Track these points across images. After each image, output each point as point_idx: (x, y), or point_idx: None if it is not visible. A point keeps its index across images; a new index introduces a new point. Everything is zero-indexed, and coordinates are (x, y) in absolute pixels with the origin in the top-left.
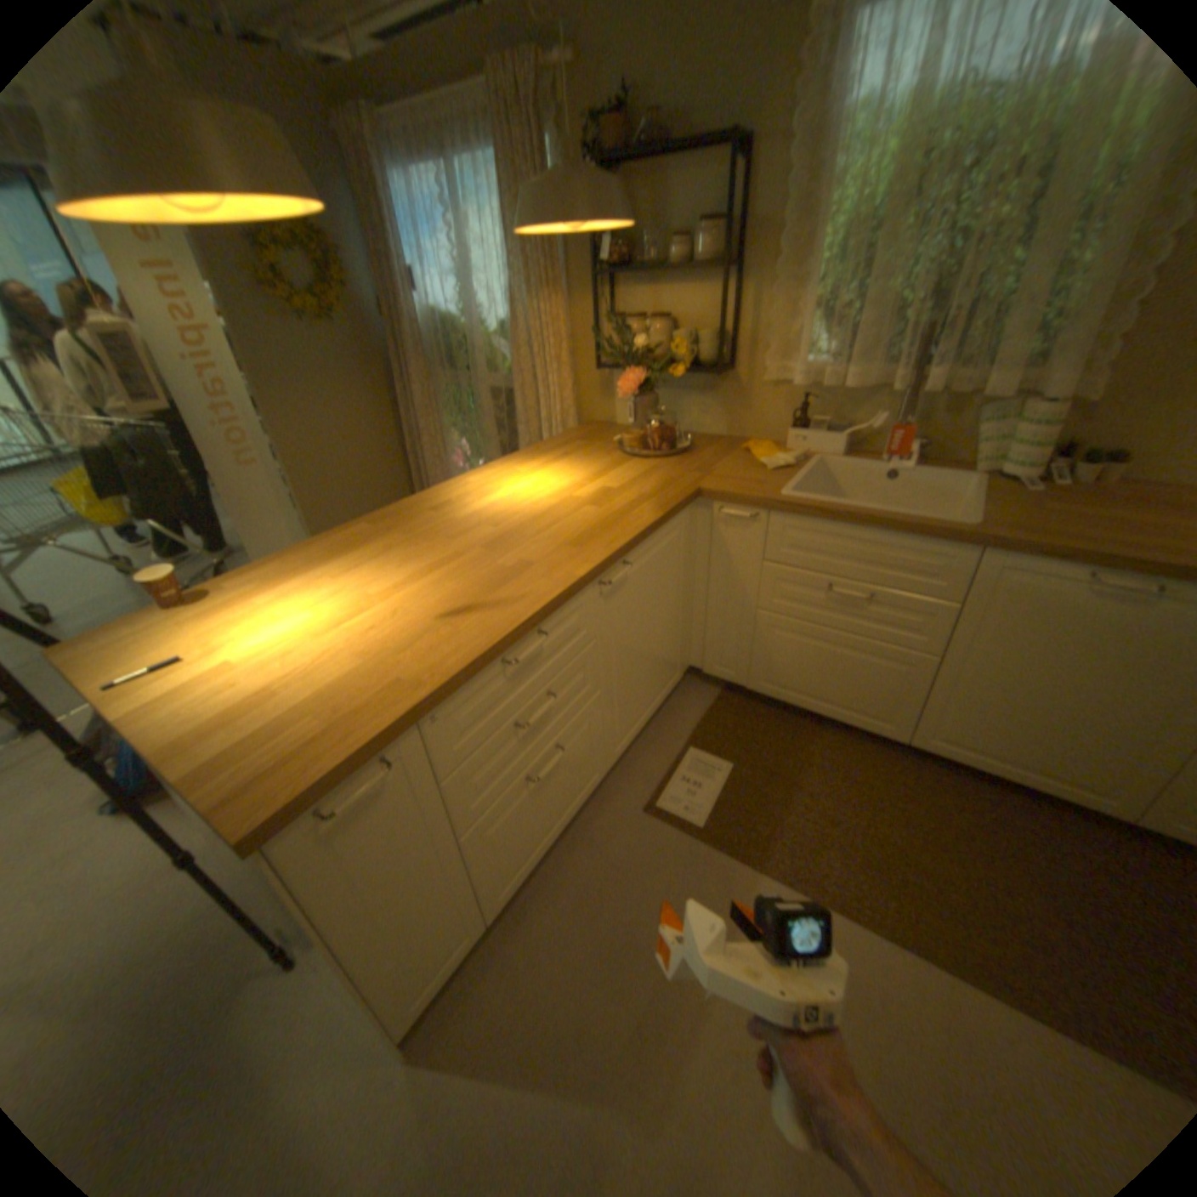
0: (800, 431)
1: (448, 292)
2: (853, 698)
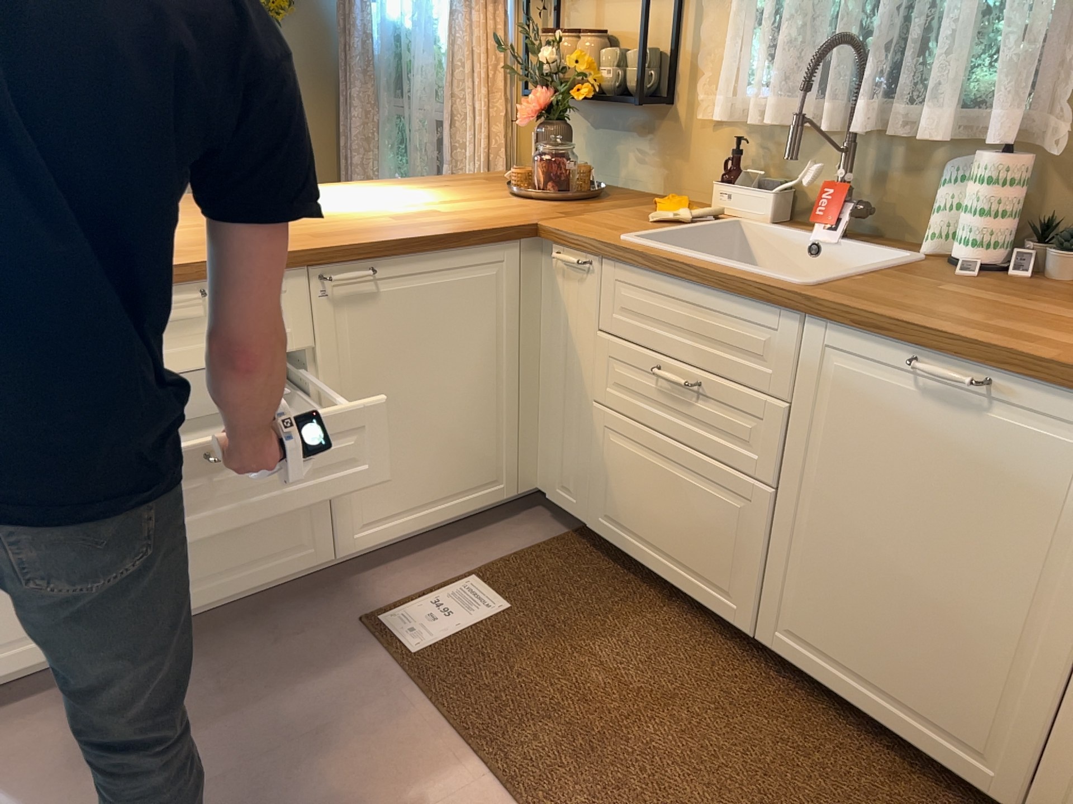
0: (724, 188)
1: (408, 8)
2: (690, 551)
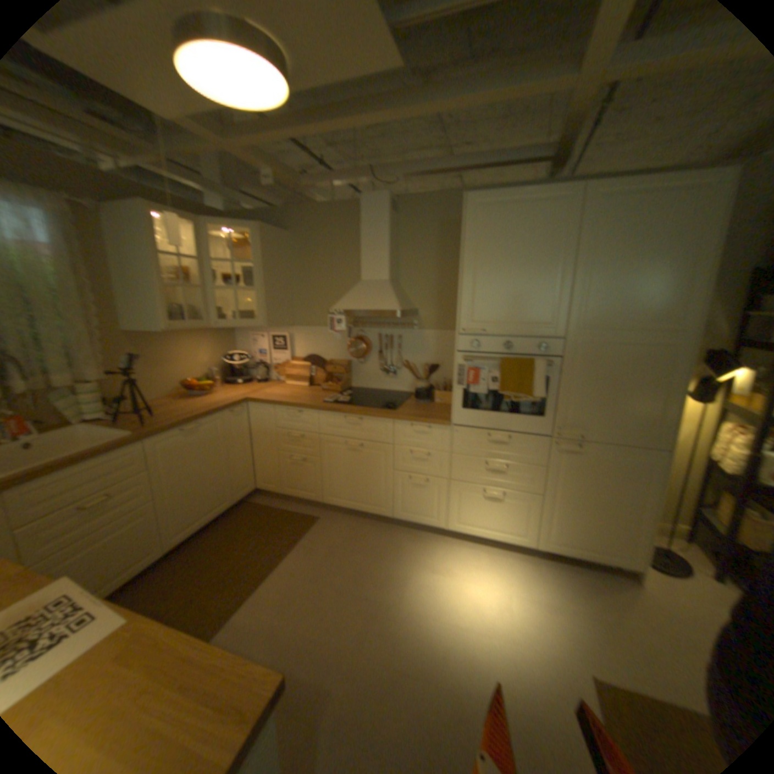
0: None
1: None
2: (128, 563)
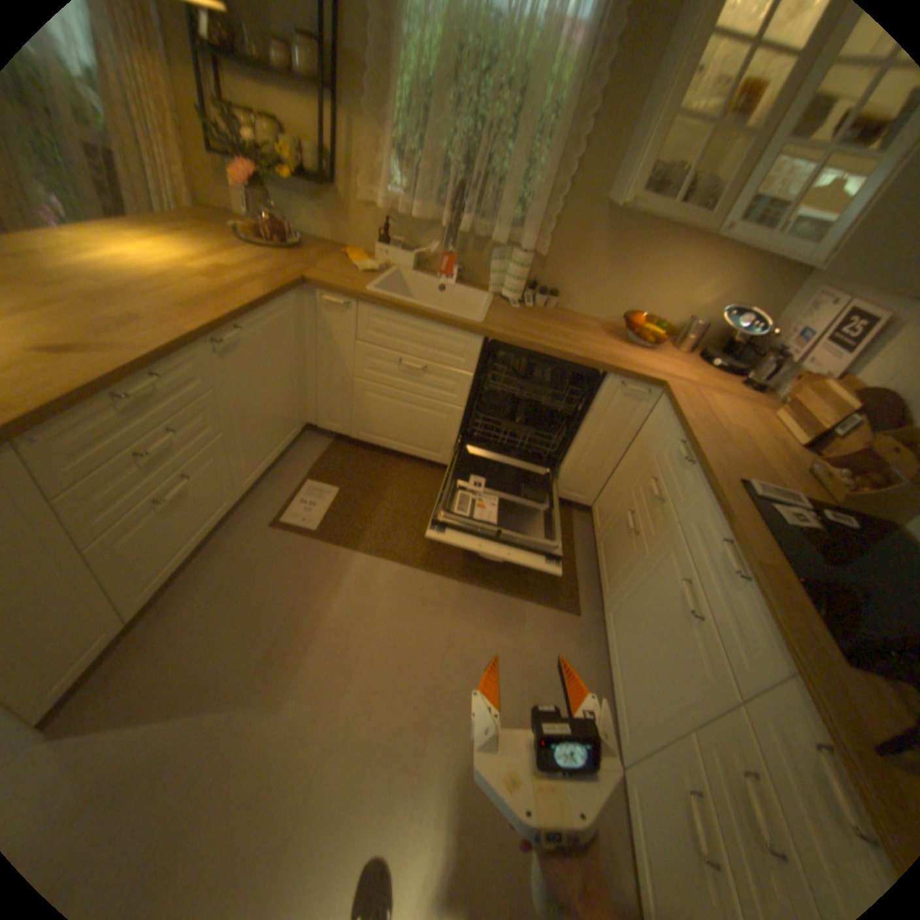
0: (384, 246)
1: None
2: (417, 438)
